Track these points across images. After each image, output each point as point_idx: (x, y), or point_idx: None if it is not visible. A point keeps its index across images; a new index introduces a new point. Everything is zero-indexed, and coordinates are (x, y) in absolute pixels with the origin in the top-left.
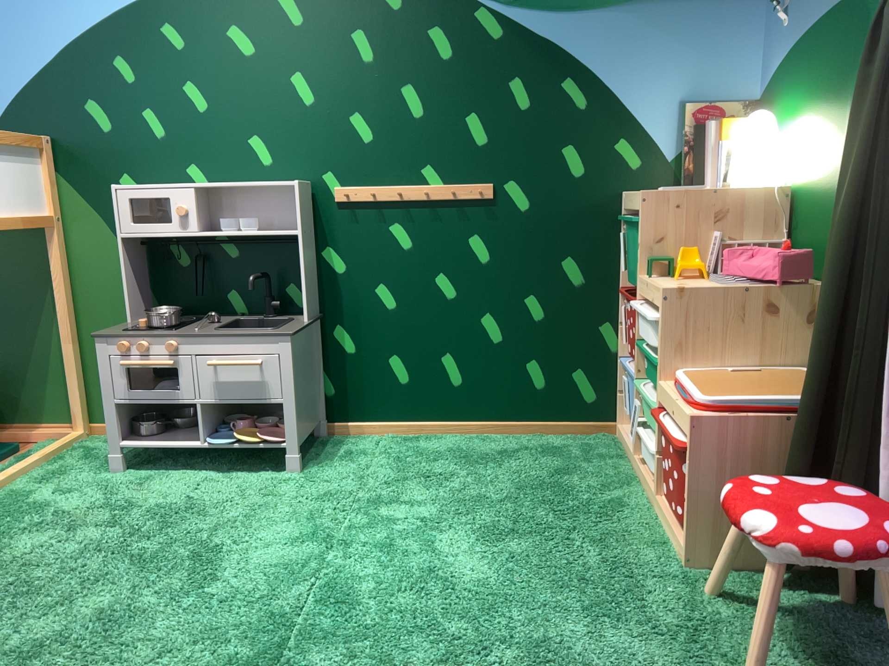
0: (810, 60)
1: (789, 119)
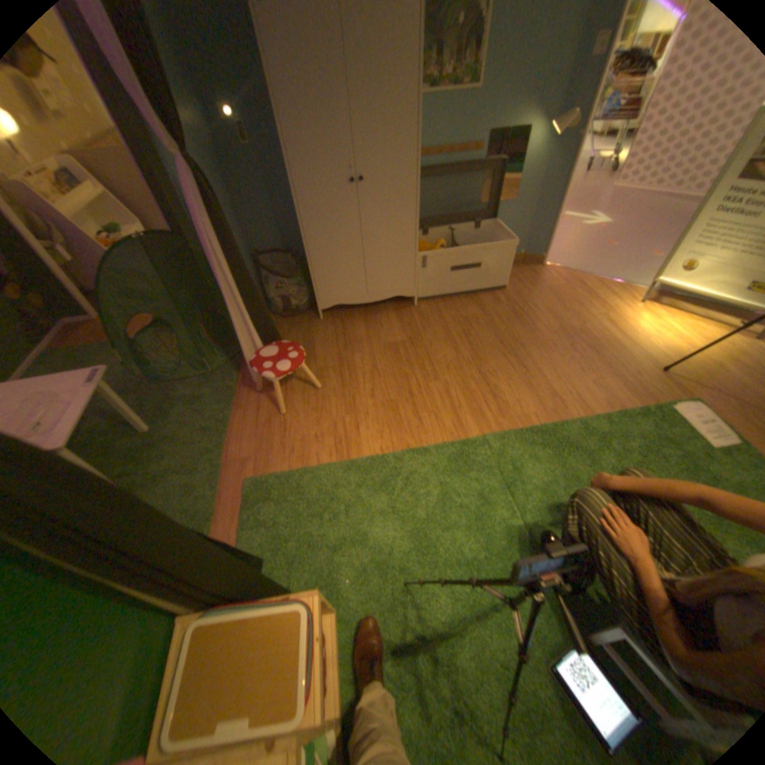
0: None
1: None
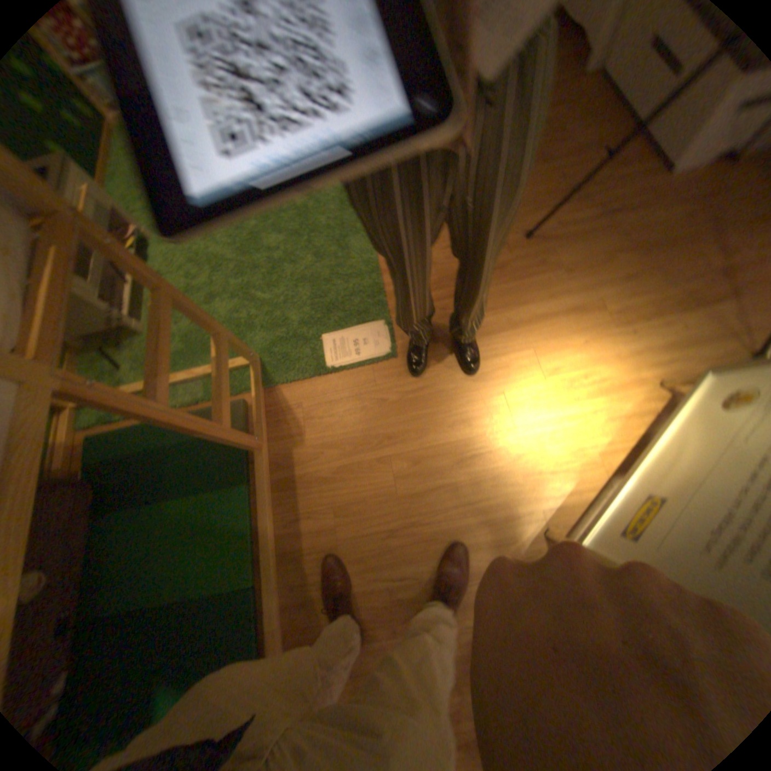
0: None
1: None
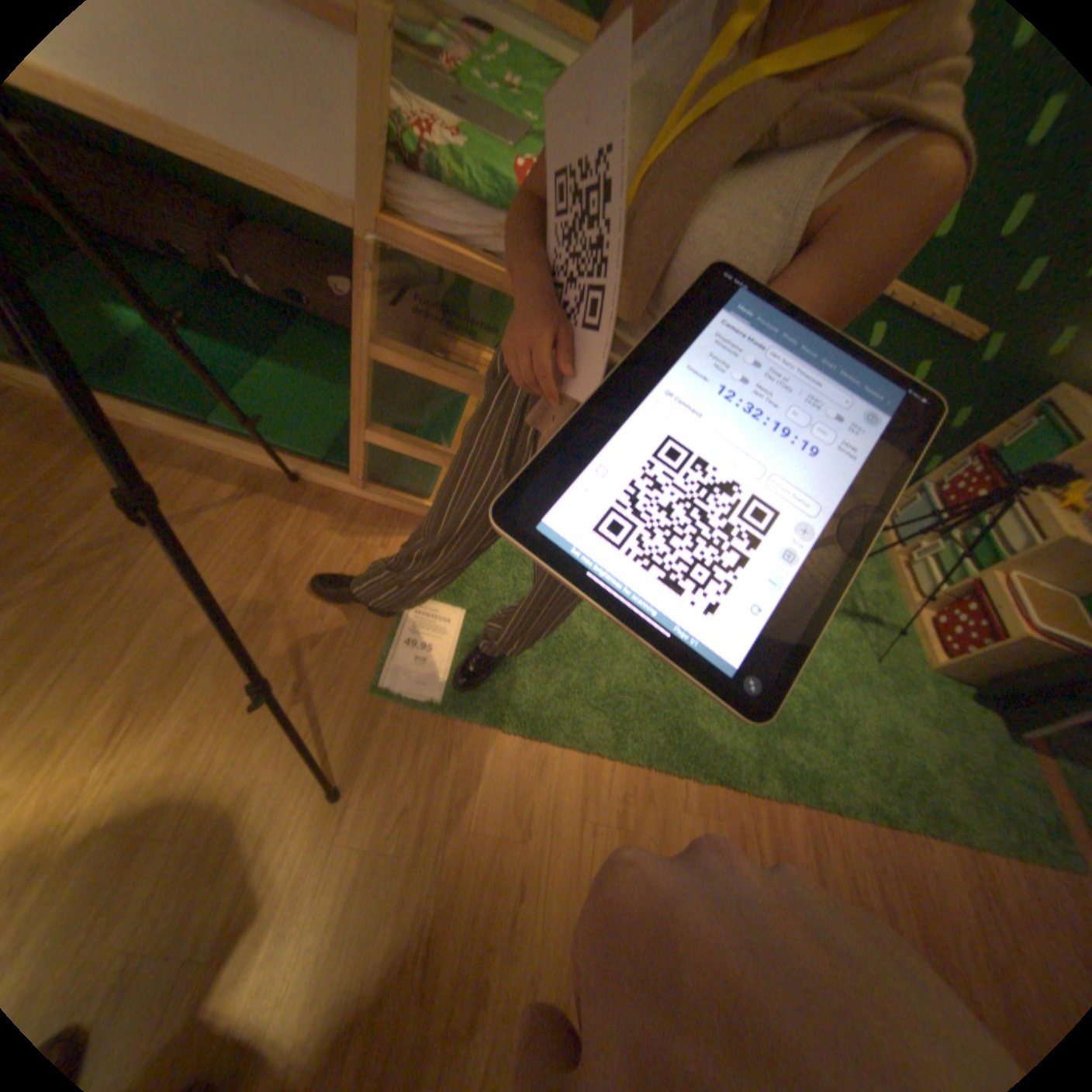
0: None
1: None
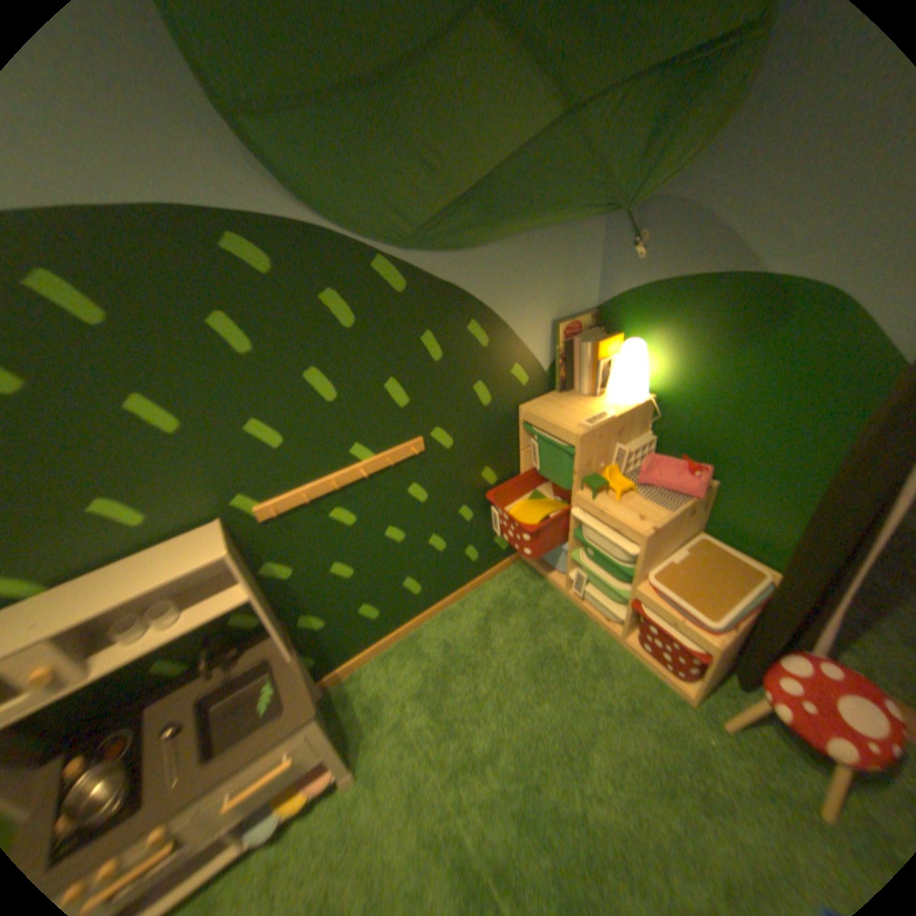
0: (686, 304)
1: (650, 341)
